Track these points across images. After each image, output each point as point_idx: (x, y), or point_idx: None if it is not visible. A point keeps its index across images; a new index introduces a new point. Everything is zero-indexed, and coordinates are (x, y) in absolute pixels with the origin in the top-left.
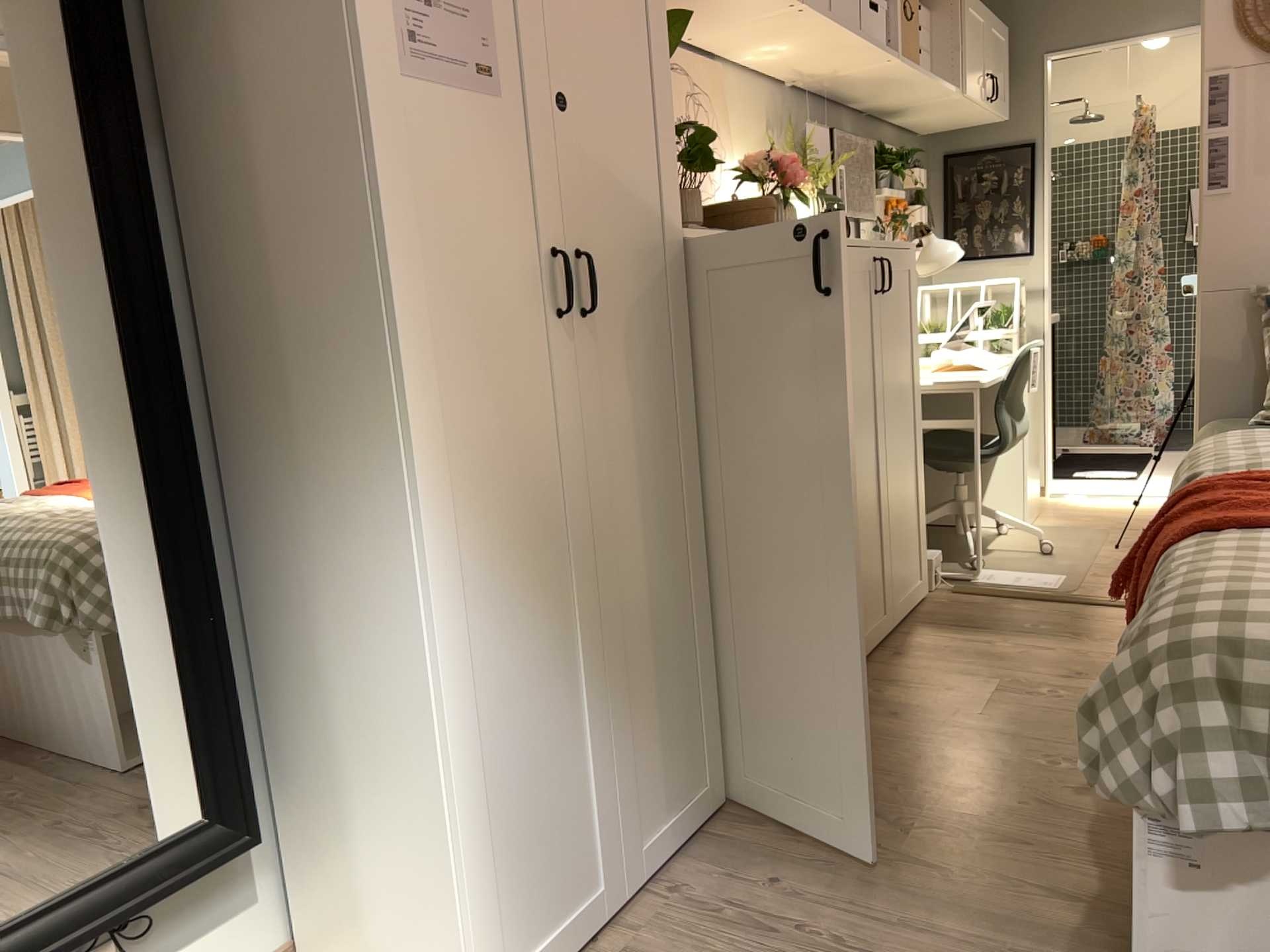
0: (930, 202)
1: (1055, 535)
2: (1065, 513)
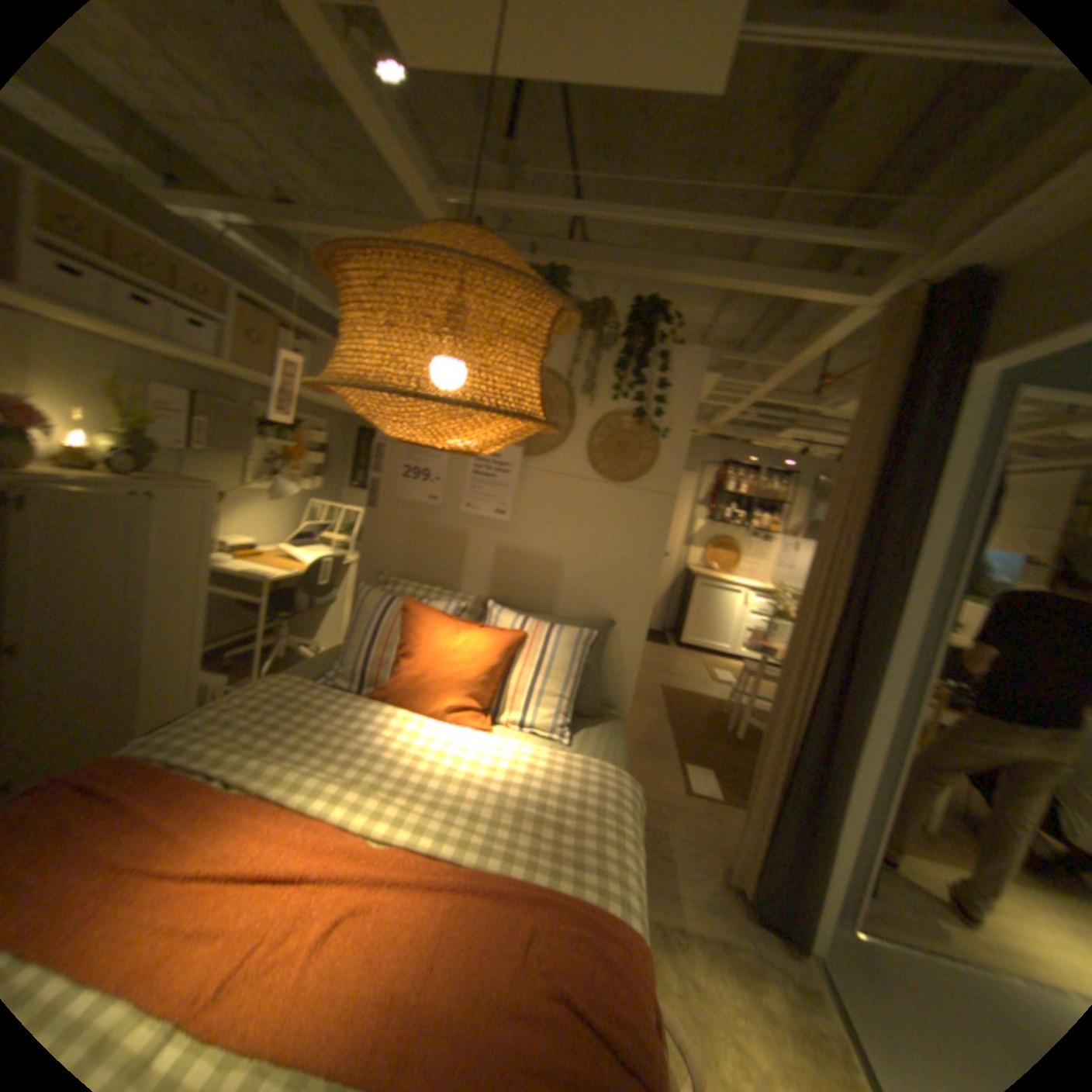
0: (345, 450)
1: None
2: None
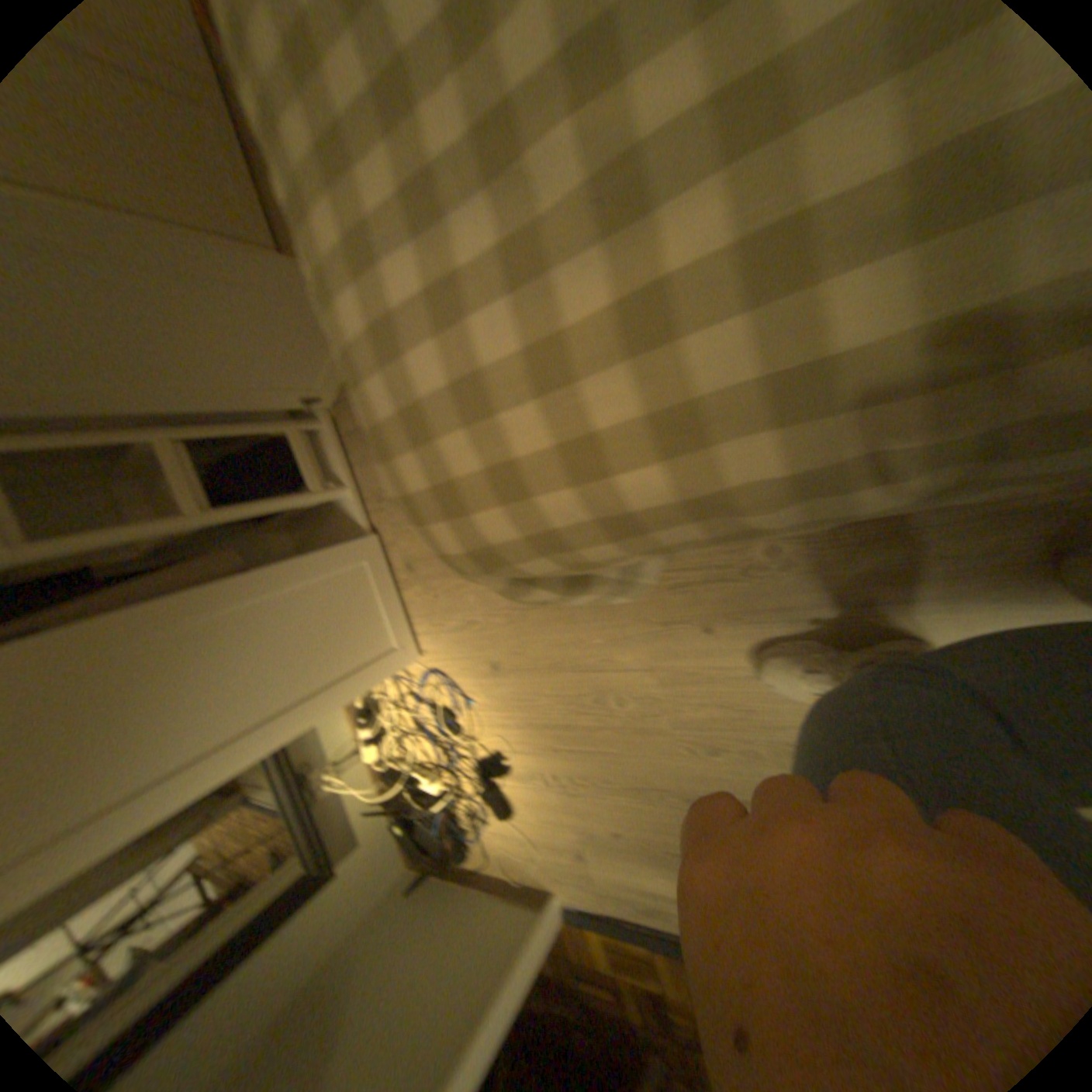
0: None
1: None
2: None
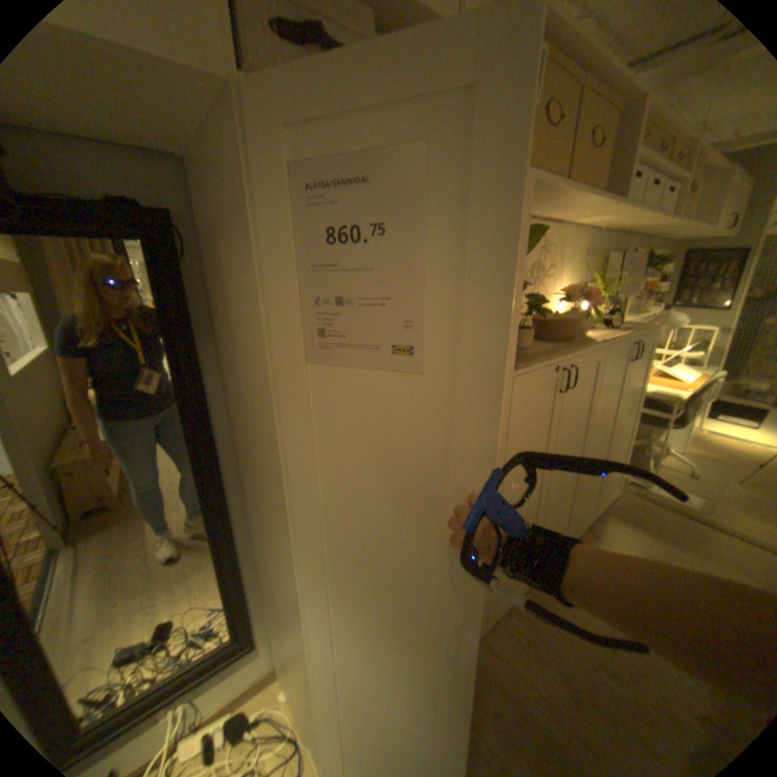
0: (672, 275)
1: (701, 465)
2: (709, 448)
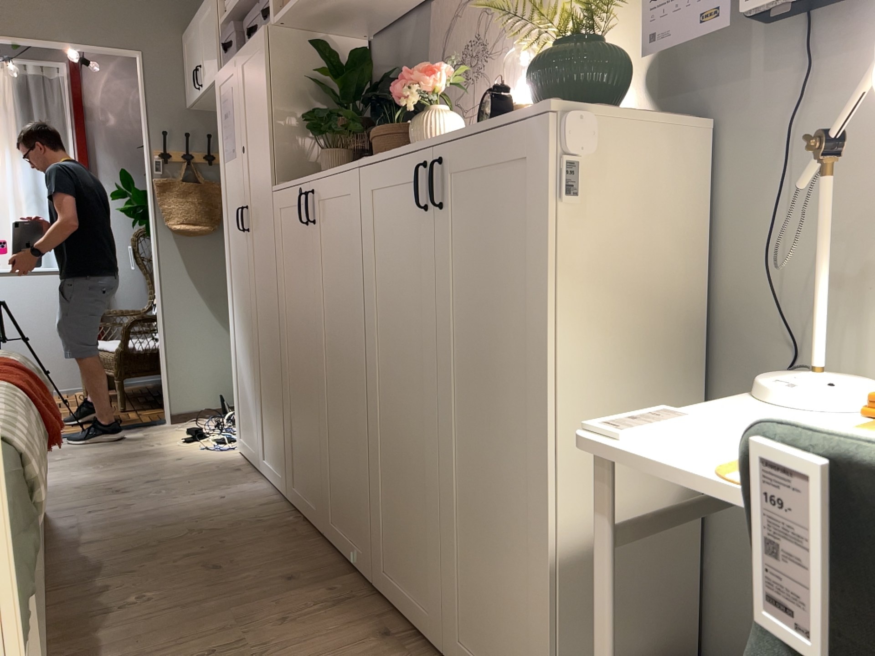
0: None
1: None
2: None
